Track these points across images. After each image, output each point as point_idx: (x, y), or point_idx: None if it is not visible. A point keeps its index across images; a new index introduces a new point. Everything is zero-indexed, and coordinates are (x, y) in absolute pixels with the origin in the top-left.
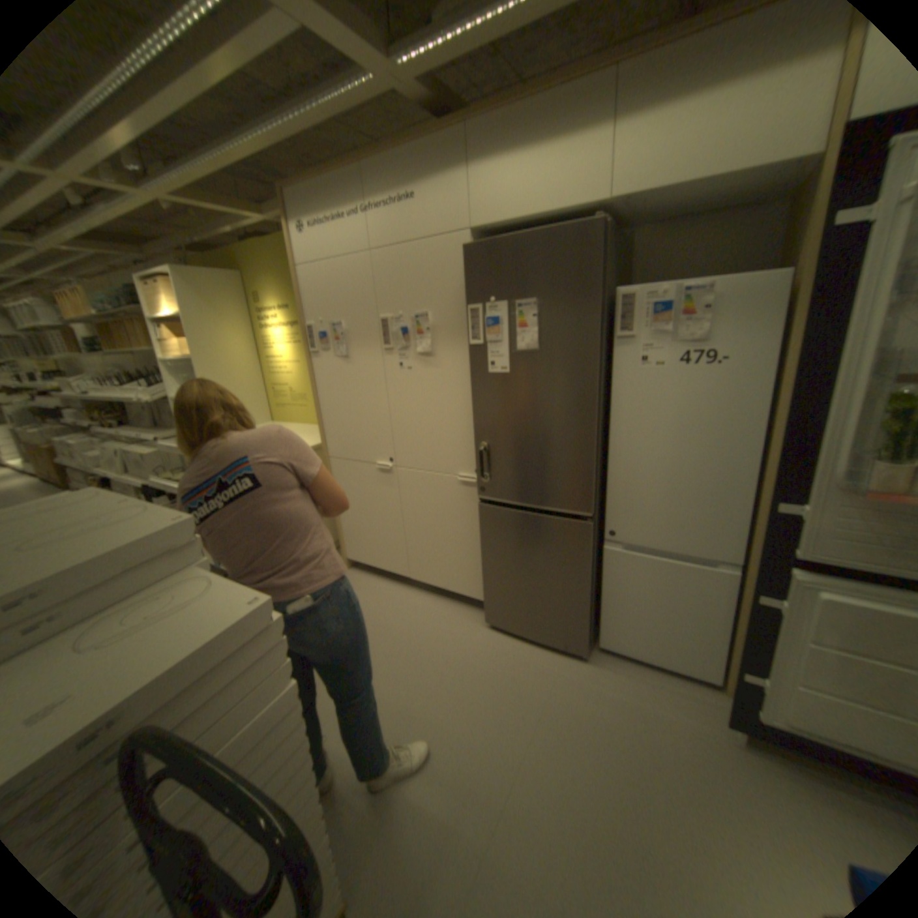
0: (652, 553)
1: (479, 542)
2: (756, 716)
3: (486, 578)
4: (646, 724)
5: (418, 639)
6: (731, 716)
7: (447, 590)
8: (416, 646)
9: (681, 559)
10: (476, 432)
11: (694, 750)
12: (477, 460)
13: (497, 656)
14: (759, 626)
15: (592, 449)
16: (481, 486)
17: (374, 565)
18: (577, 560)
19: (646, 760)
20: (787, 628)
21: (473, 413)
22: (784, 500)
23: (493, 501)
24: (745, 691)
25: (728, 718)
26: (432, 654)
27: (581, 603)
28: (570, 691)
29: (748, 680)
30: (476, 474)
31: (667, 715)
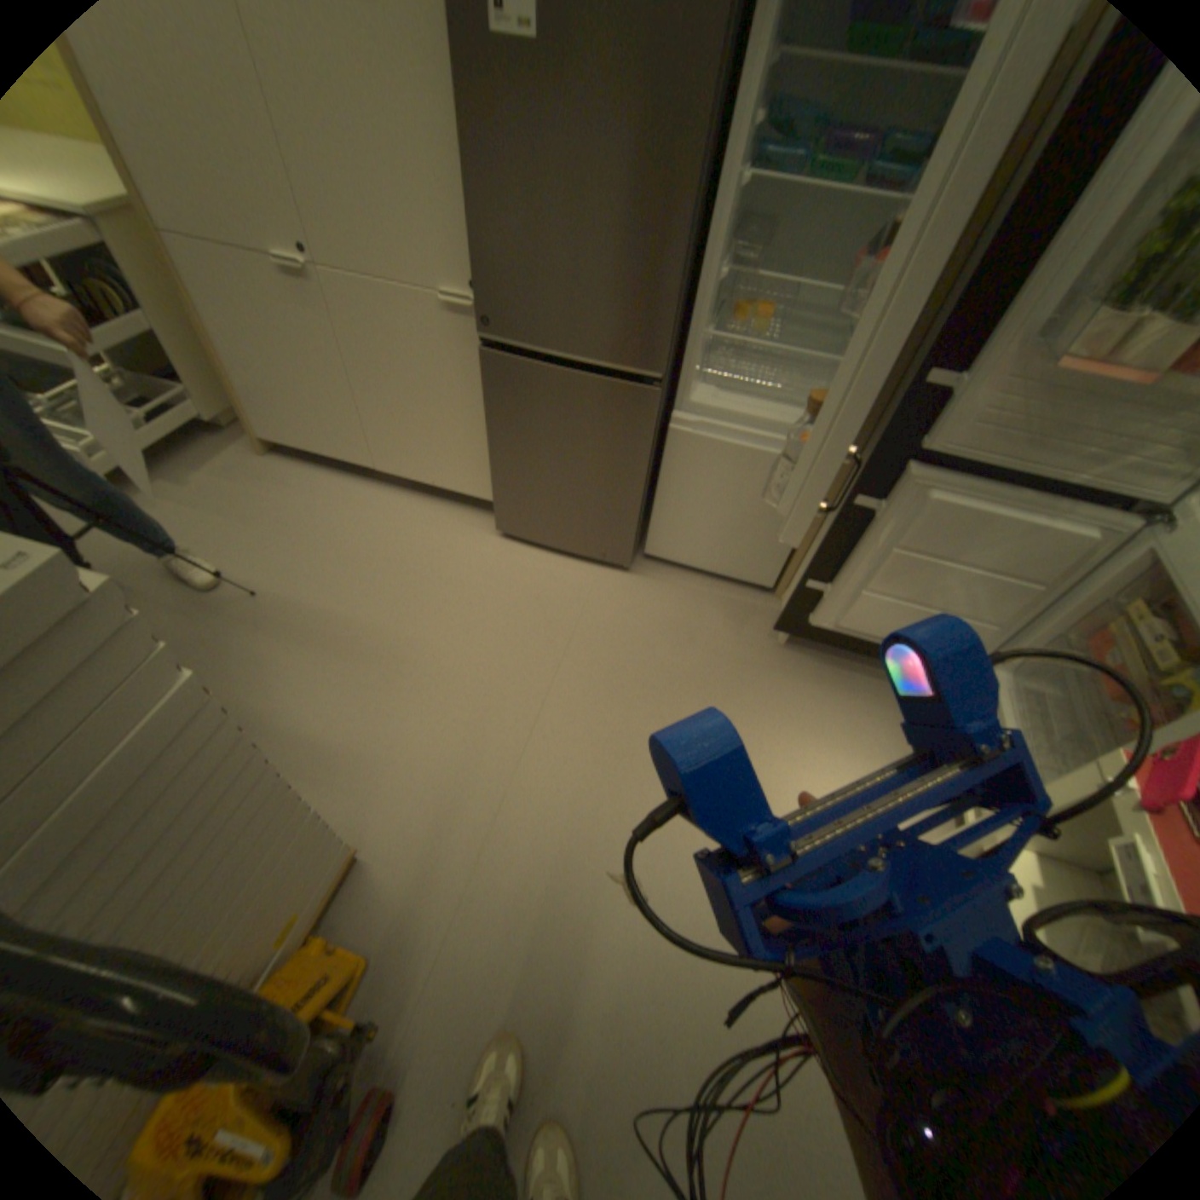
0: (733, 434)
1: (484, 414)
2: (806, 616)
3: (497, 469)
4: (690, 632)
5: (403, 556)
6: (780, 618)
7: (438, 487)
8: (401, 565)
9: (769, 442)
10: (469, 197)
11: (735, 652)
12: (474, 260)
13: (516, 570)
14: (843, 527)
15: (680, 251)
16: (484, 314)
17: (312, 450)
18: (632, 444)
19: (687, 666)
20: (876, 530)
21: (462, 148)
22: (935, 361)
23: (506, 345)
24: (804, 594)
25: (773, 617)
26: (426, 574)
27: (631, 502)
28: (607, 605)
29: (810, 584)
30: (474, 291)
31: (712, 620)
